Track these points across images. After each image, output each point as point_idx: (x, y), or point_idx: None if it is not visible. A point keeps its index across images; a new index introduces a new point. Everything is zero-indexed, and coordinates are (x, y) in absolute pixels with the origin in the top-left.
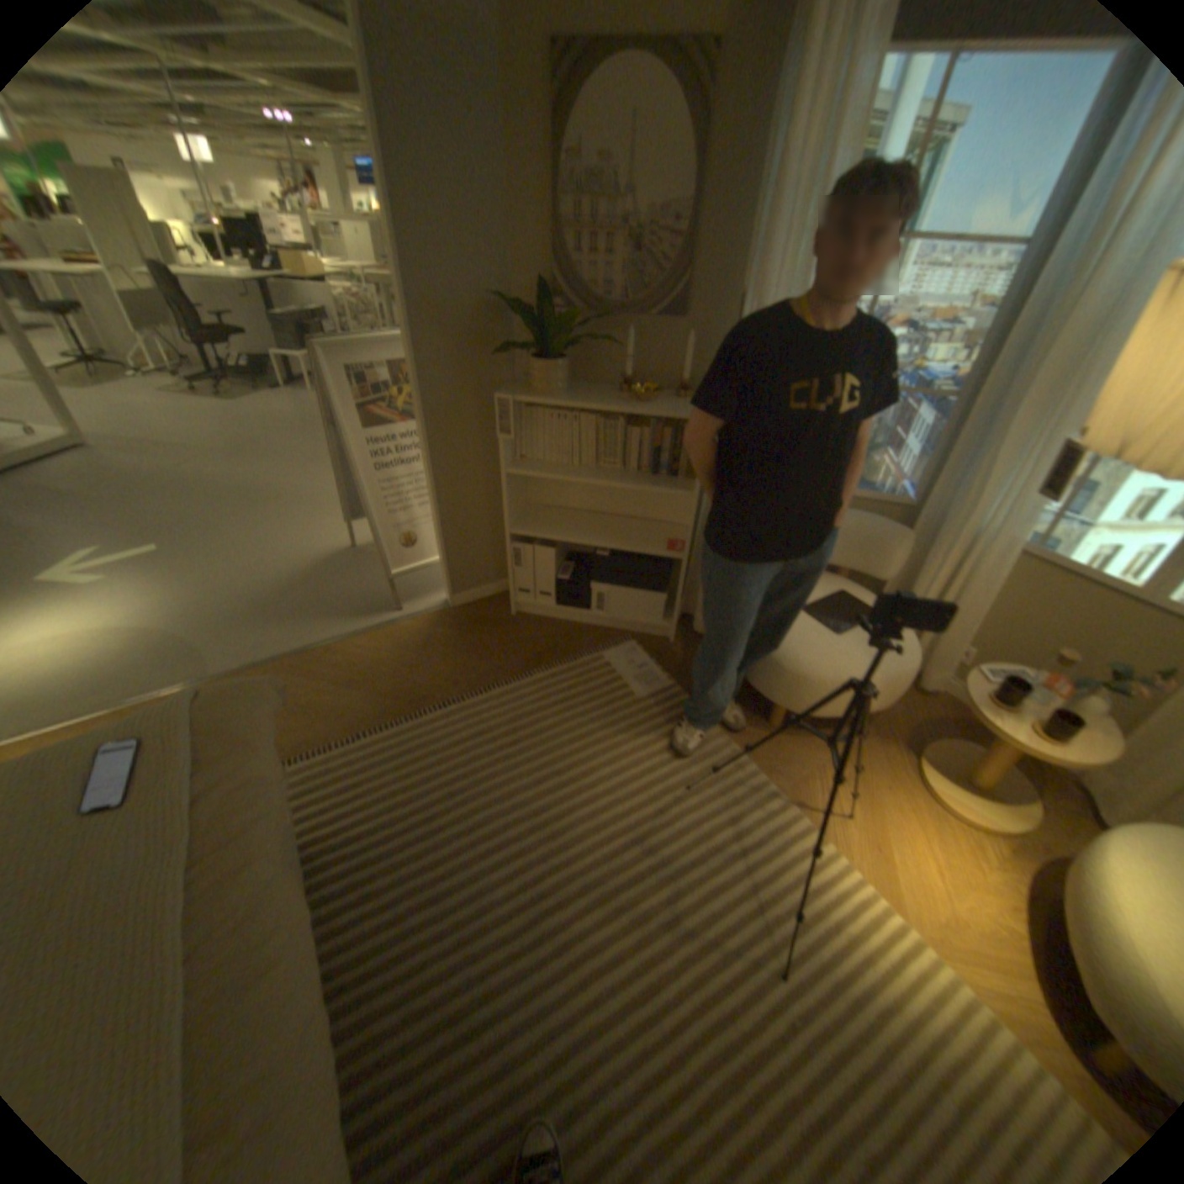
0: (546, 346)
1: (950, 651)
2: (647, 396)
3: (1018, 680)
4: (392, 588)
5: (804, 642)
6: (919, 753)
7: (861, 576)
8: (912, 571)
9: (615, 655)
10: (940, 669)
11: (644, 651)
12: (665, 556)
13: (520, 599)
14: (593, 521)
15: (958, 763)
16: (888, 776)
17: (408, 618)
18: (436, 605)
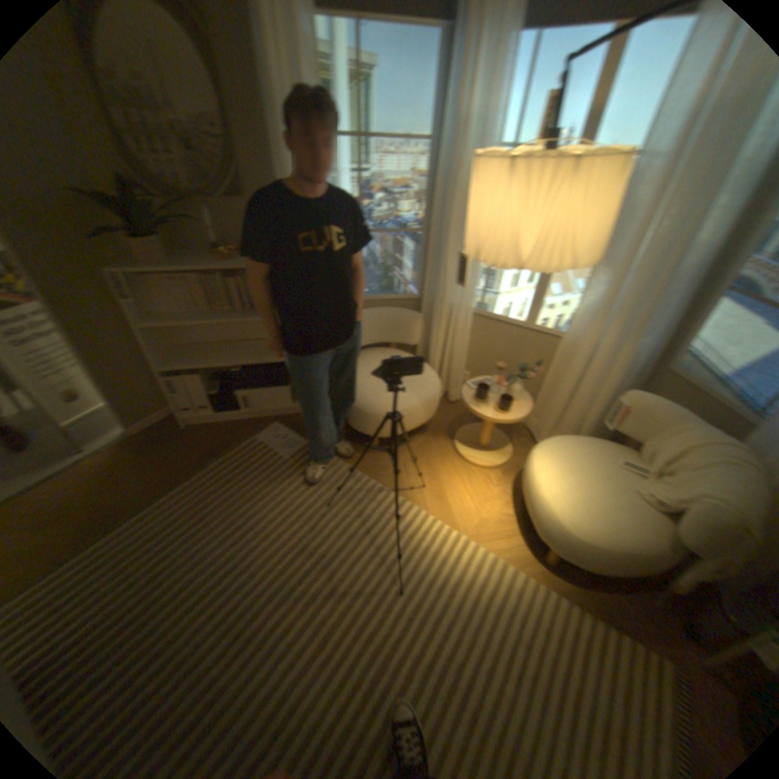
0: (133, 227)
1: (454, 376)
2: (228, 255)
3: (481, 384)
4: (62, 439)
5: (373, 394)
6: (452, 437)
7: (400, 346)
8: (426, 336)
9: (264, 435)
10: (453, 388)
11: (283, 427)
12: (279, 361)
13: (184, 416)
14: (222, 349)
15: (470, 436)
16: (438, 456)
17: (87, 458)
18: (112, 441)
